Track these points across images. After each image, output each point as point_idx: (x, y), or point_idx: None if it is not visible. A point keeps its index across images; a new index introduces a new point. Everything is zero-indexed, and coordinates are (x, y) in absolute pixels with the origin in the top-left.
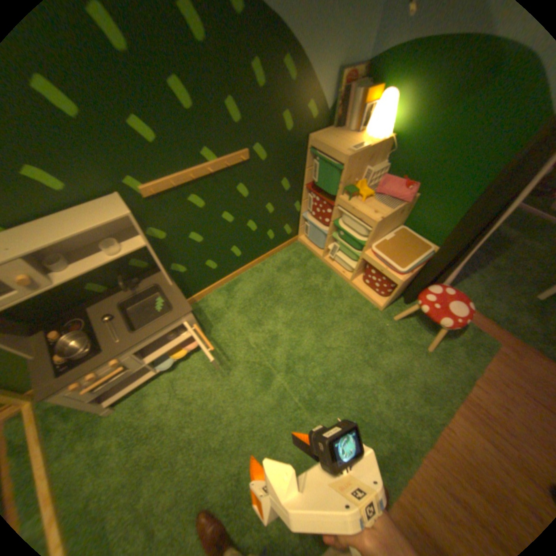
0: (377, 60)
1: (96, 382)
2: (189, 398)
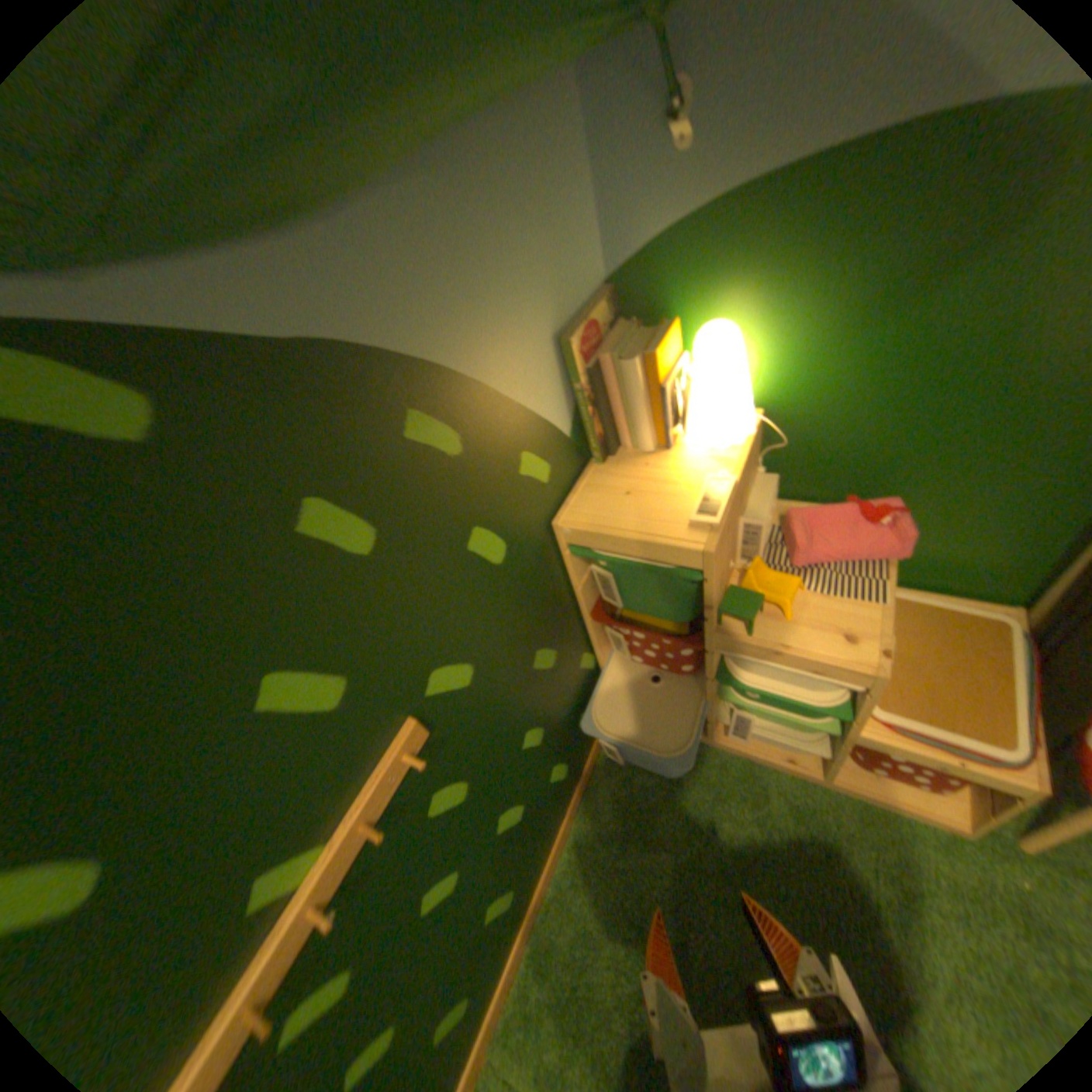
0: (629, 272)
1: None
2: None
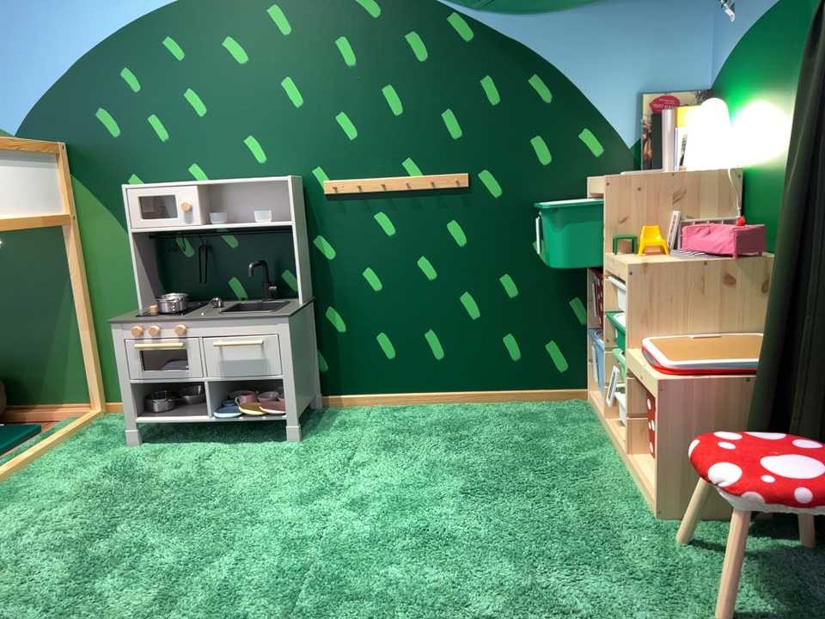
0: (714, 84)
1: (152, 343)
2: (209, 471)
